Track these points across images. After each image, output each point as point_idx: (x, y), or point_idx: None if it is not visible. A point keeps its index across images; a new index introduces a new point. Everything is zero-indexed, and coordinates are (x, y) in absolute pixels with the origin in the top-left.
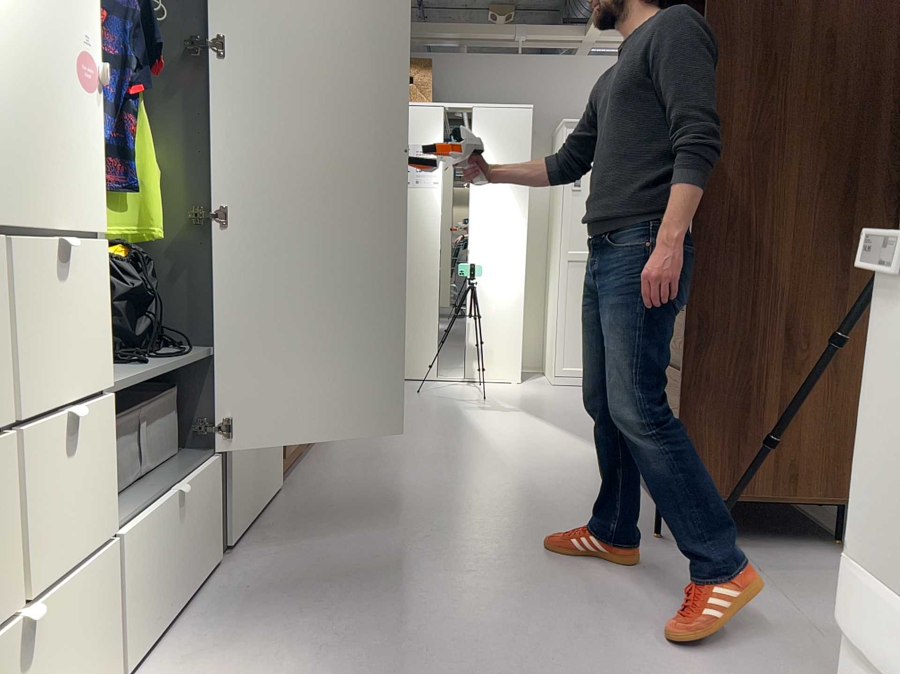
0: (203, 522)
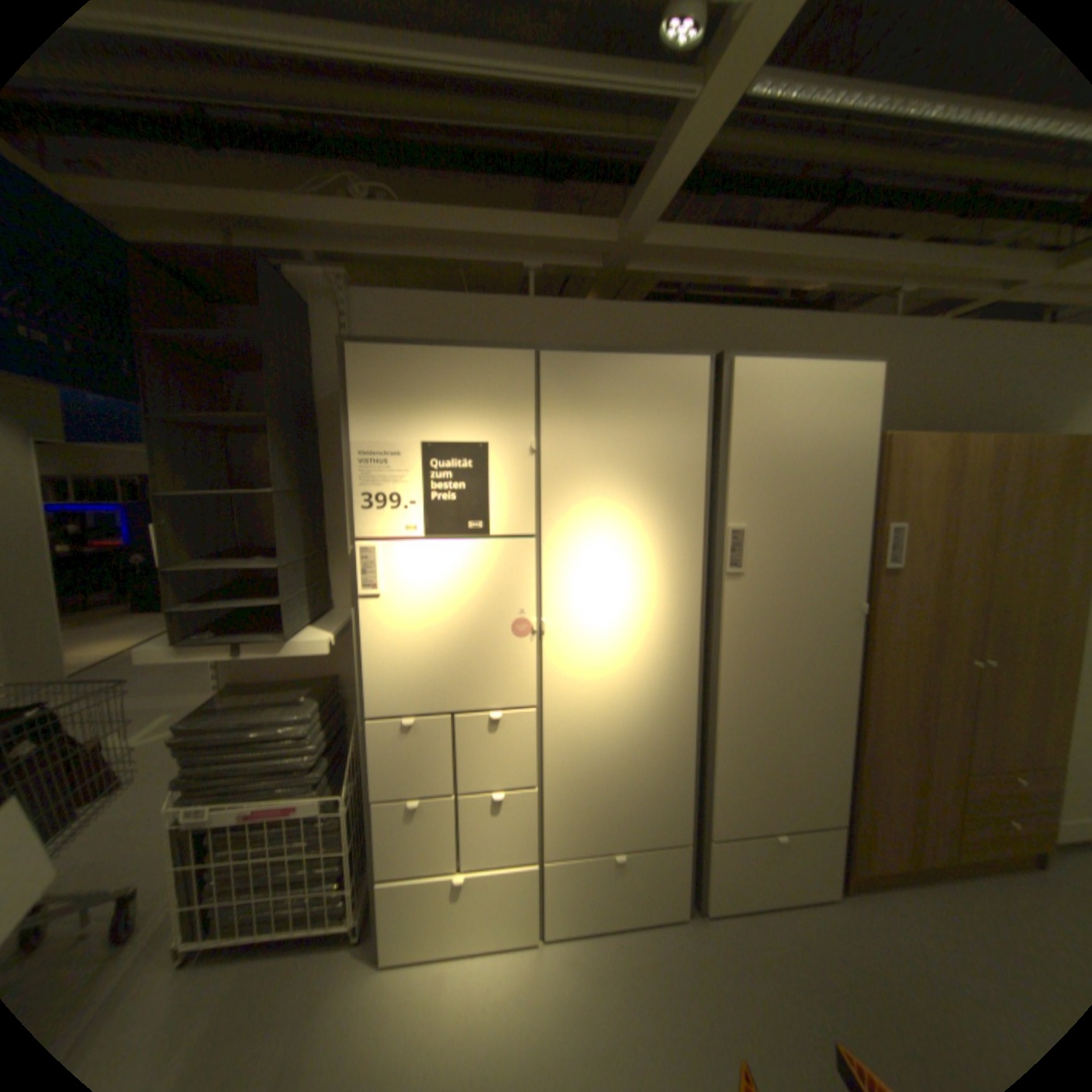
0: (658, 887)
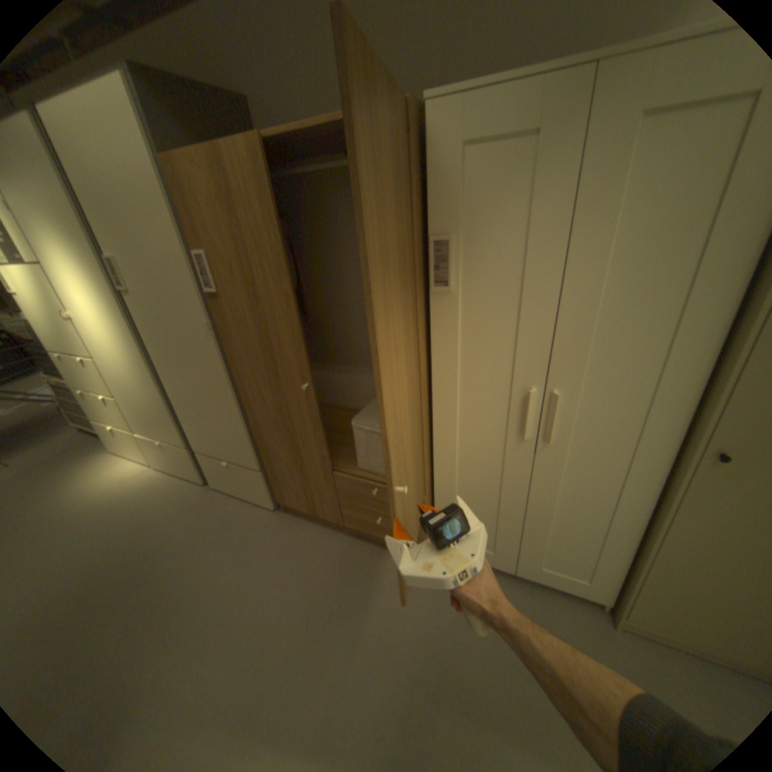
0: (181, 463)
